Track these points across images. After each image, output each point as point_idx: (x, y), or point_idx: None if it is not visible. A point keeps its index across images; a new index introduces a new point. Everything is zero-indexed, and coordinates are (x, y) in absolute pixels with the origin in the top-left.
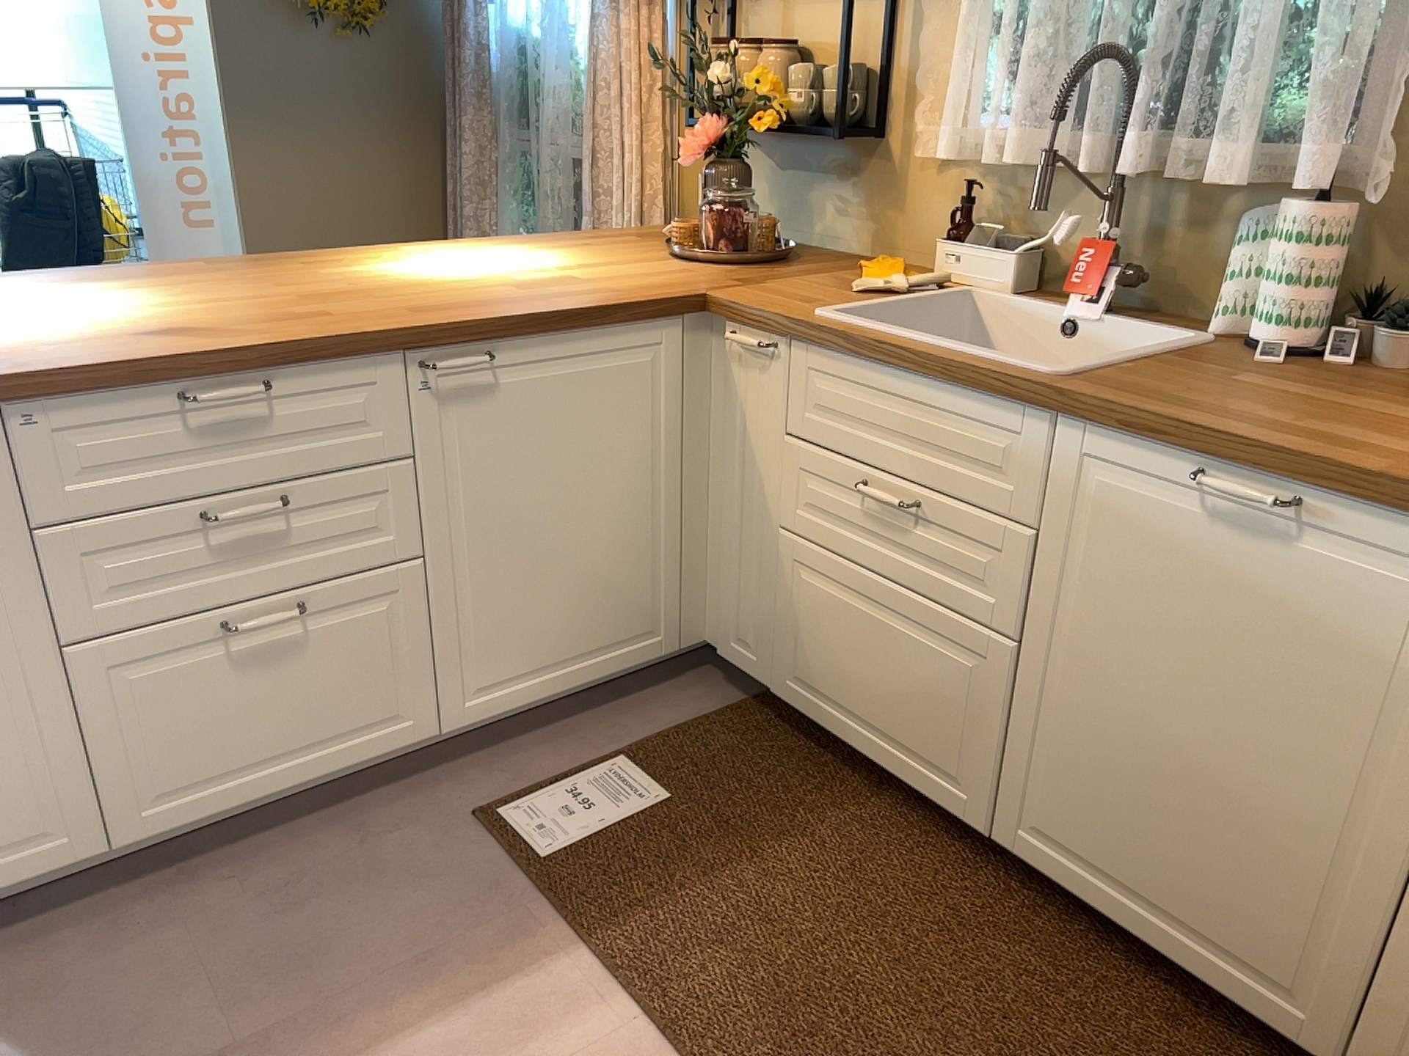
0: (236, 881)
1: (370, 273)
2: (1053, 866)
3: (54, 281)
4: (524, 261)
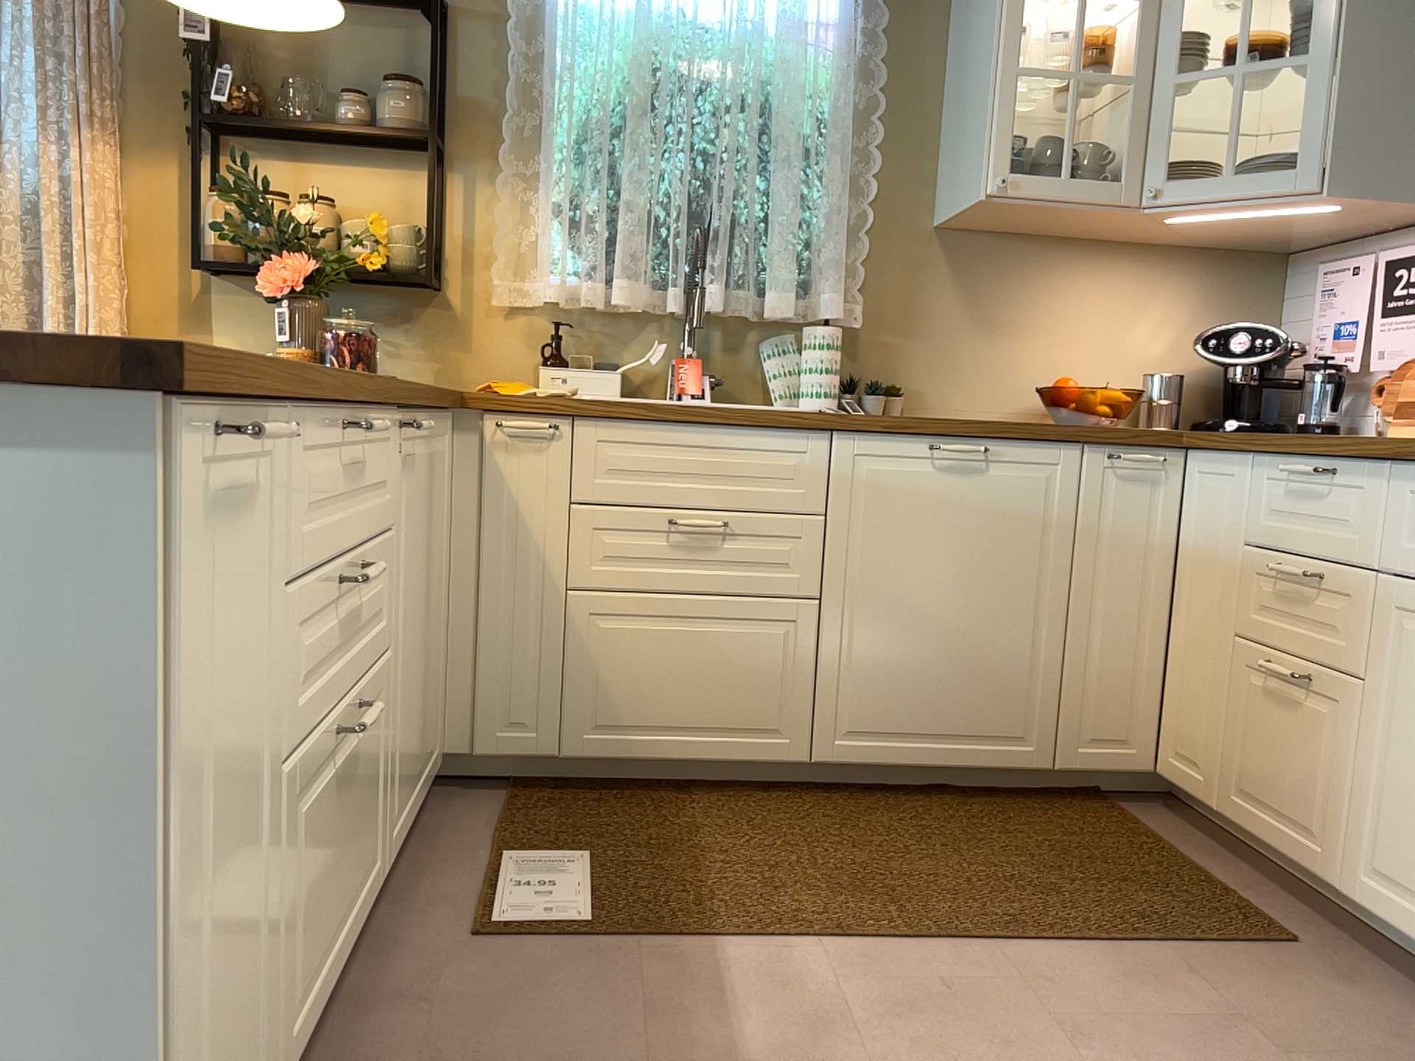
0: None
1: None
2: (867, 754)
3: None
4: None
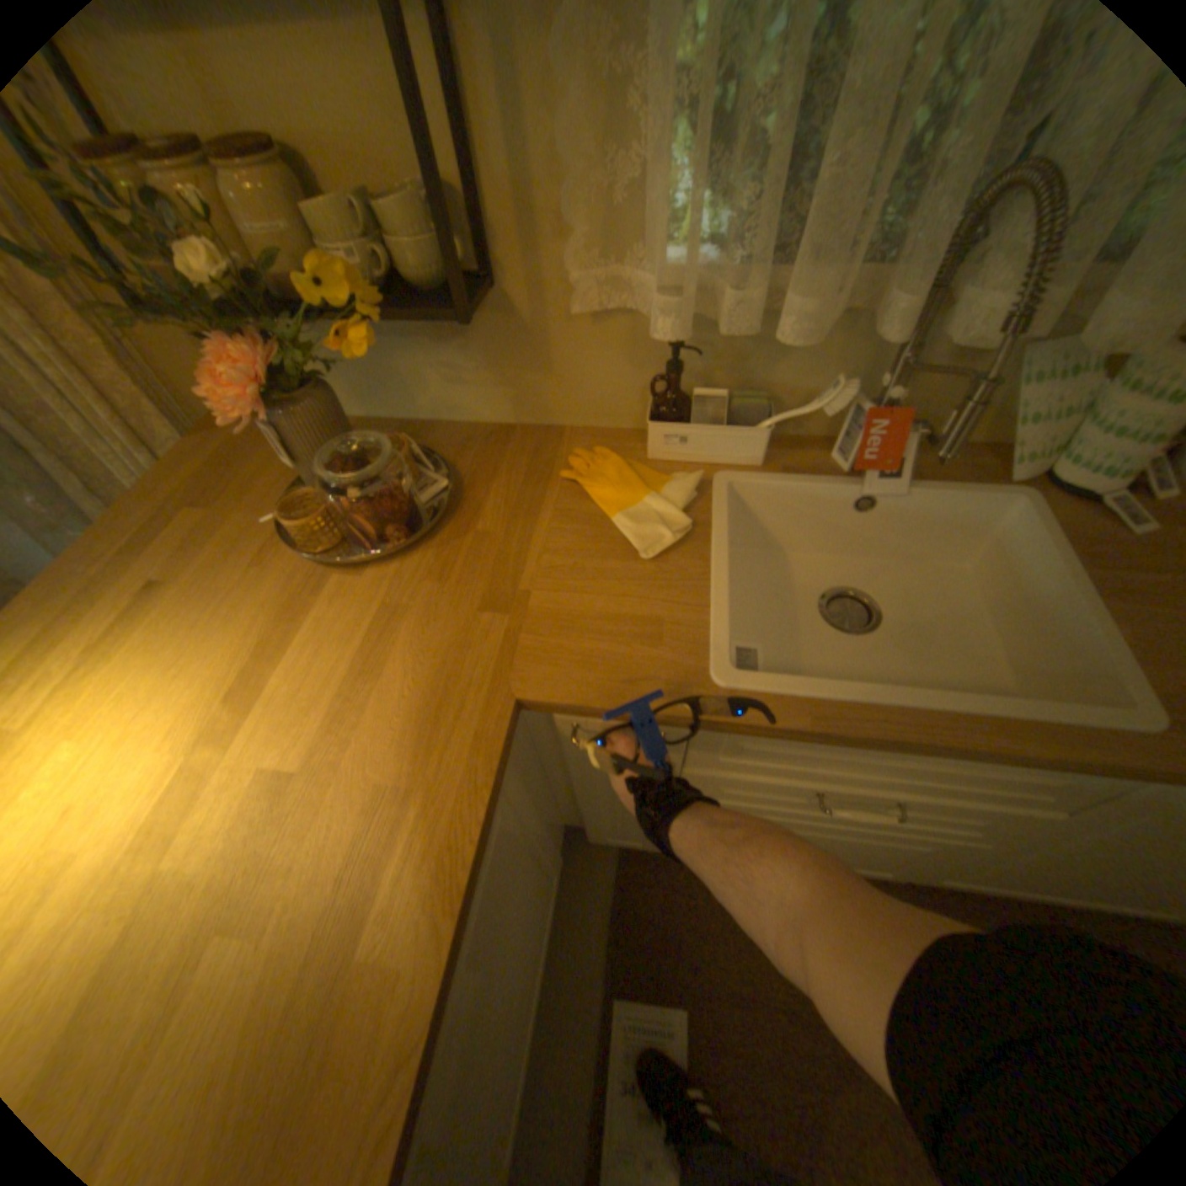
0: None
1: None
2: (974, 891)
3: None
4: (111, 744)
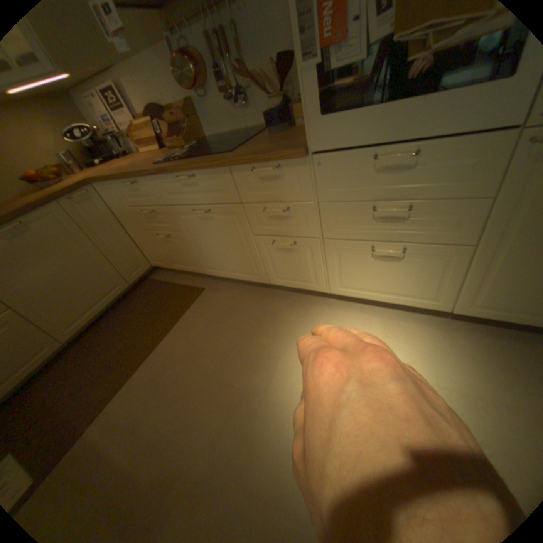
0: None
1: None
2: (77, 327)
3: None
4: None
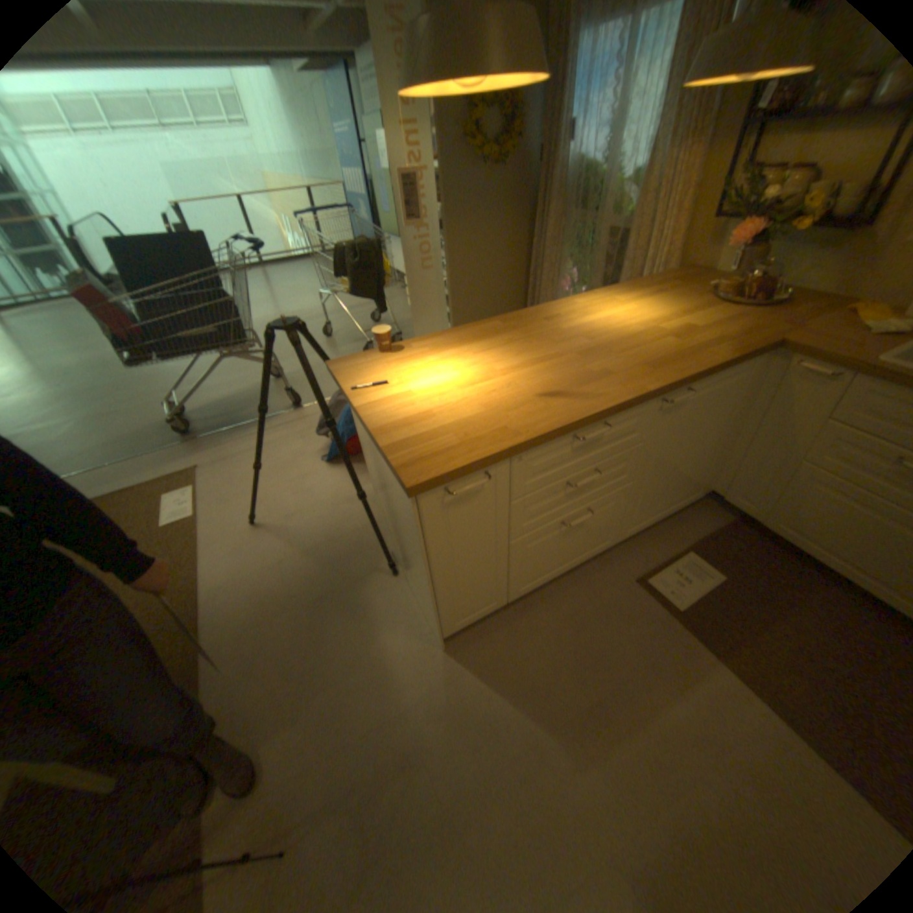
0: (551, 613)
1: (585, 326)
2: None
3: (447, 342)
4: (648, 309)
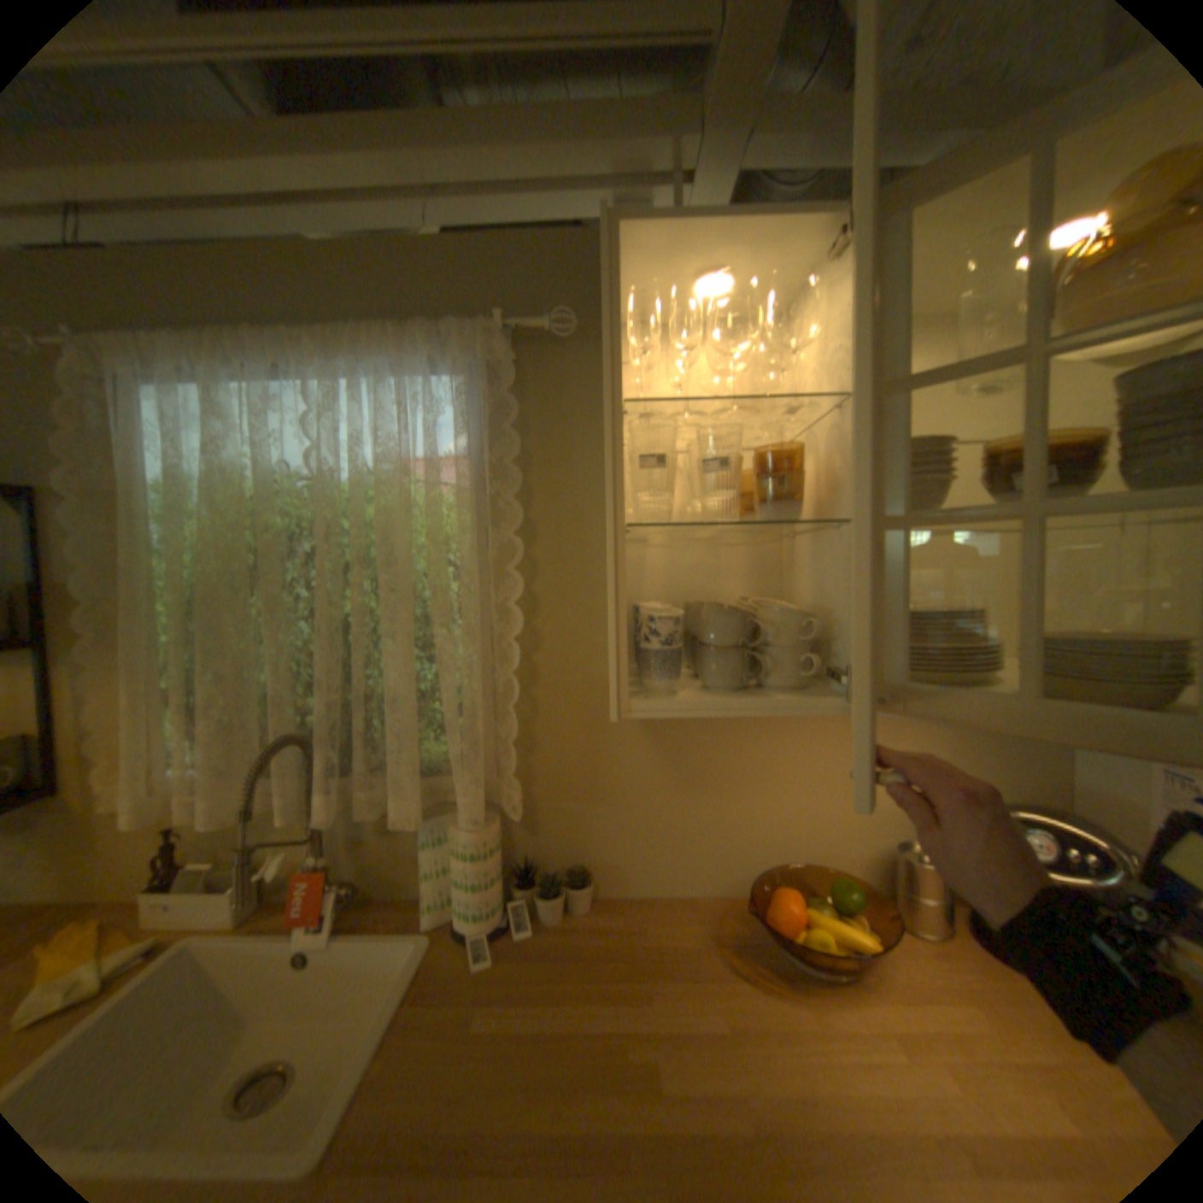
0: None
1: None
2: None
3: None
4: None
